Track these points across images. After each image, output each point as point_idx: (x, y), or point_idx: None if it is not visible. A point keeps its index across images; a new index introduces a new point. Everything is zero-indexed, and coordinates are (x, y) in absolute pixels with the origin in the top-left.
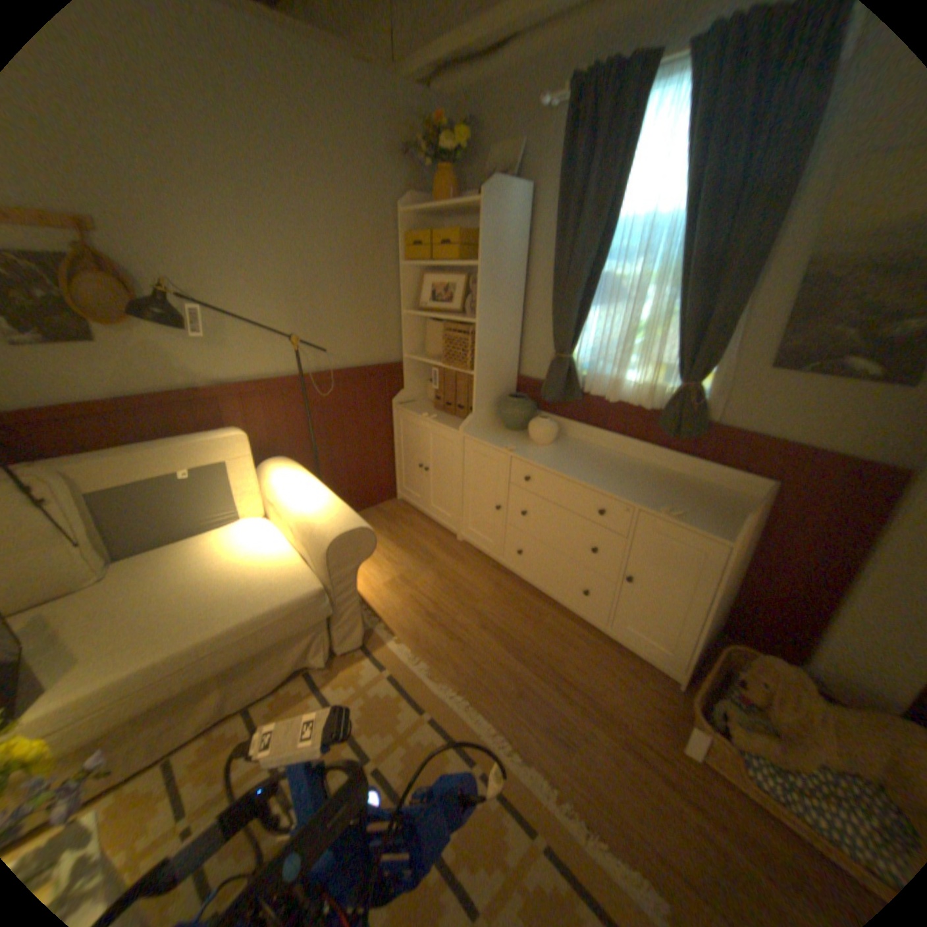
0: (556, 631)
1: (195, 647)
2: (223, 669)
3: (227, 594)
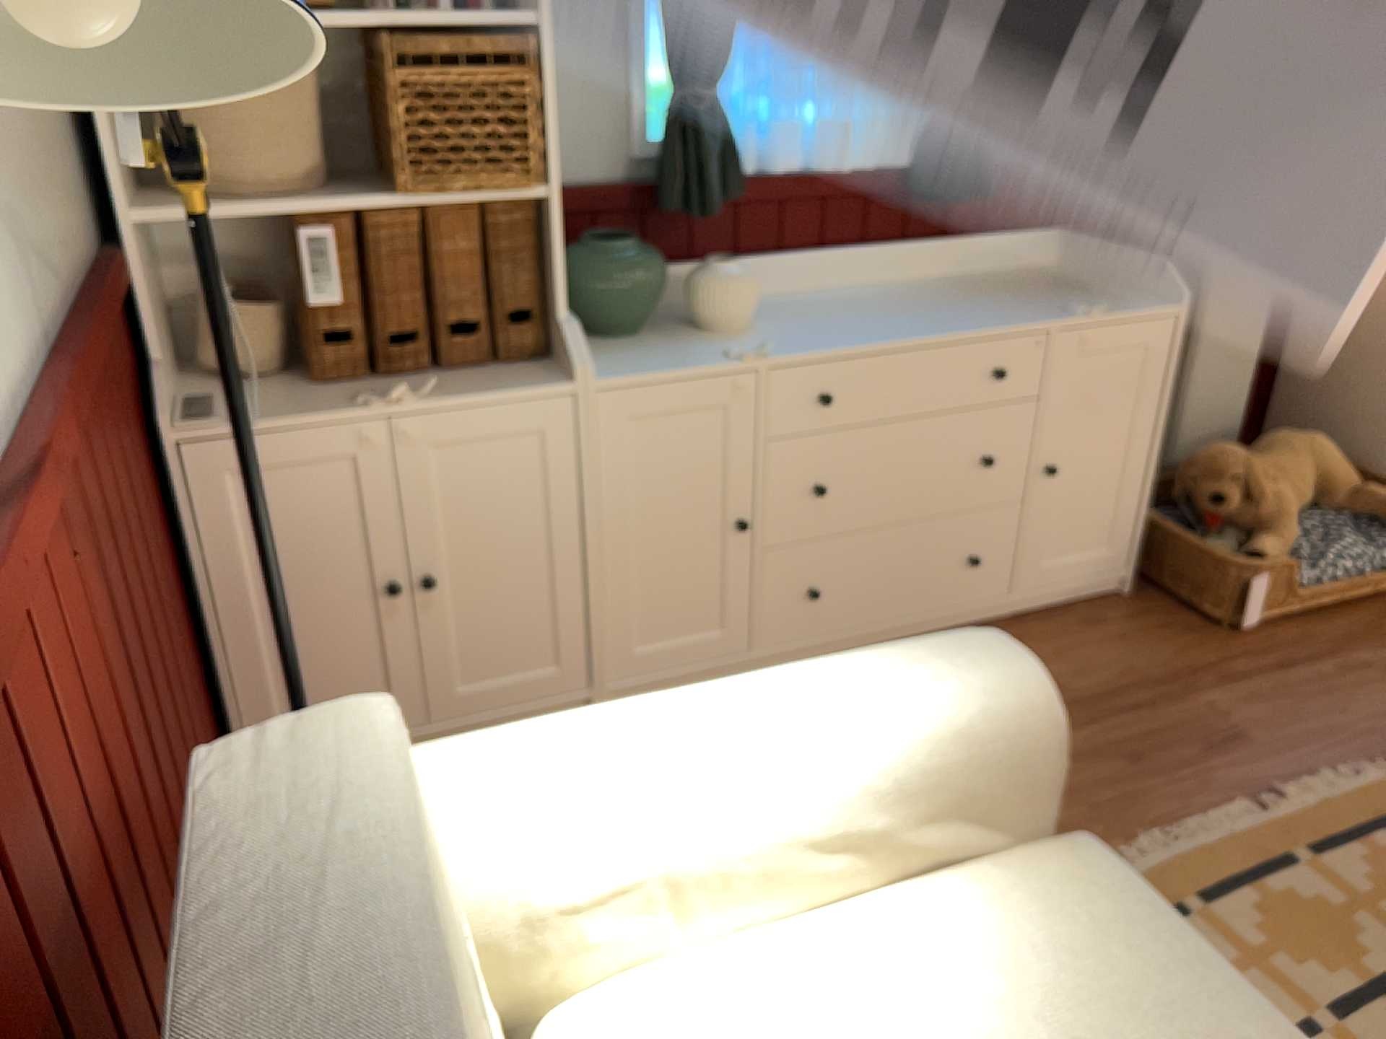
0: None
1: None
2: None
3: None
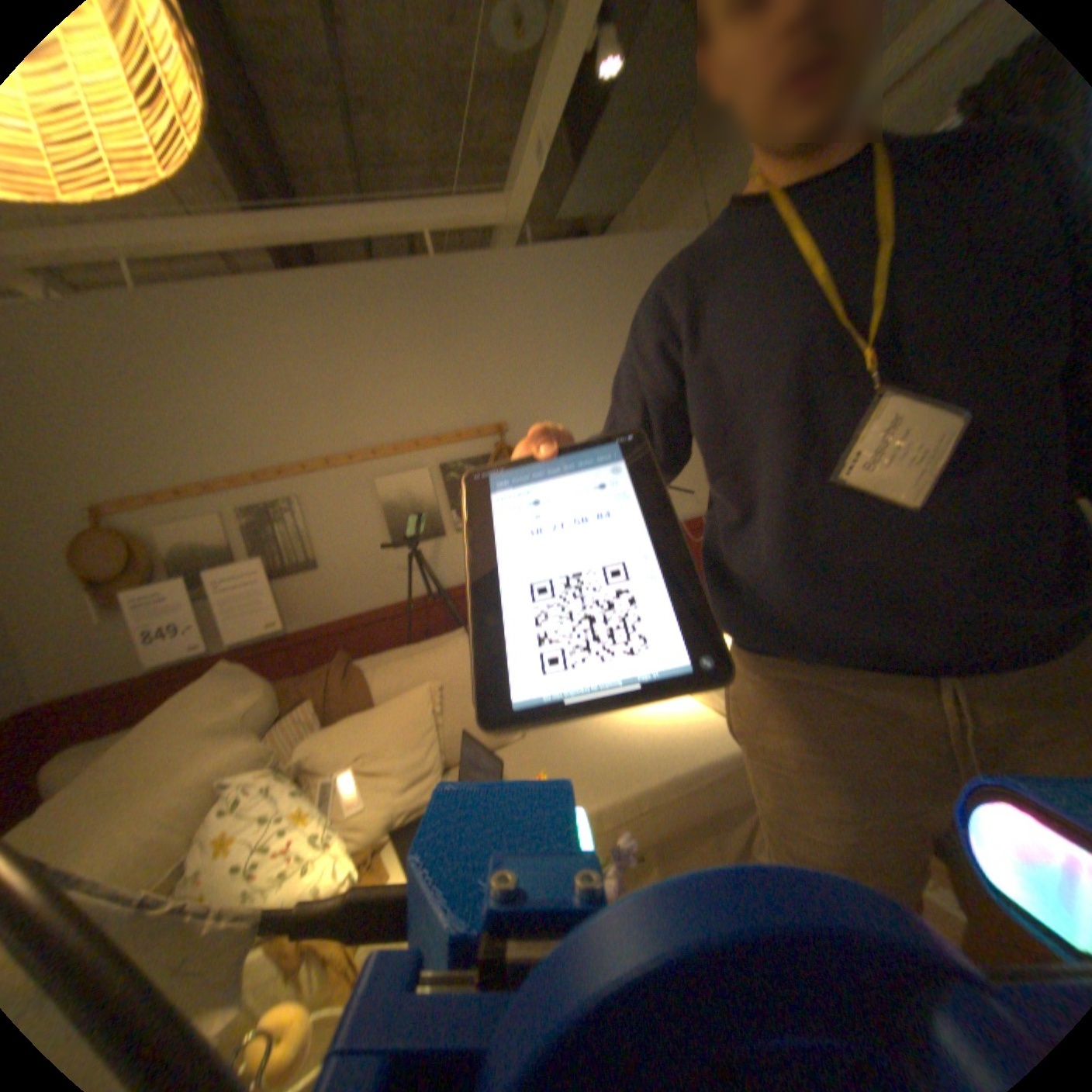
0: None
1: (636, 796)
2: (665, 836)
3: (651, 746)
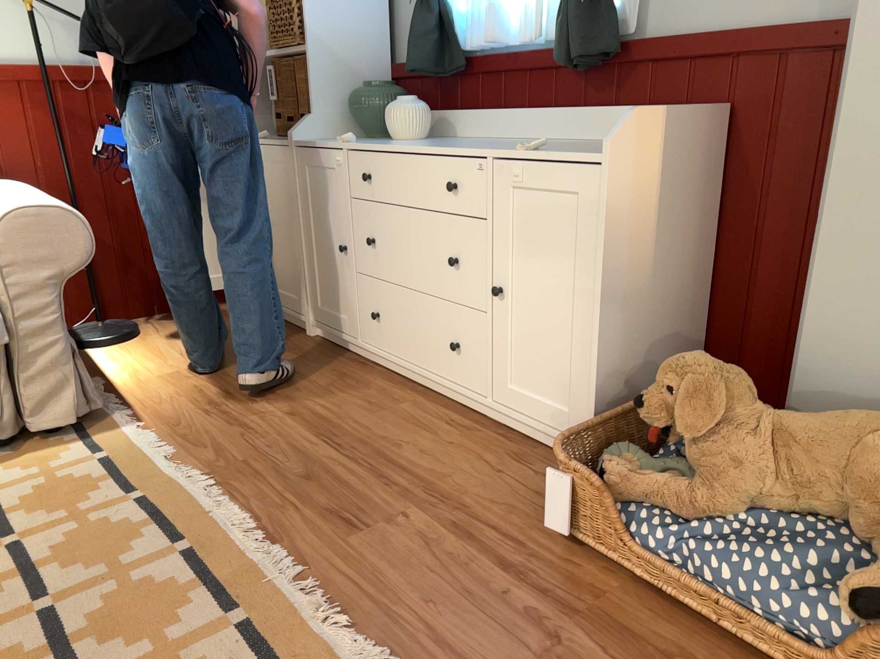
0: (410, 416)
1: None
2: None
3: None
